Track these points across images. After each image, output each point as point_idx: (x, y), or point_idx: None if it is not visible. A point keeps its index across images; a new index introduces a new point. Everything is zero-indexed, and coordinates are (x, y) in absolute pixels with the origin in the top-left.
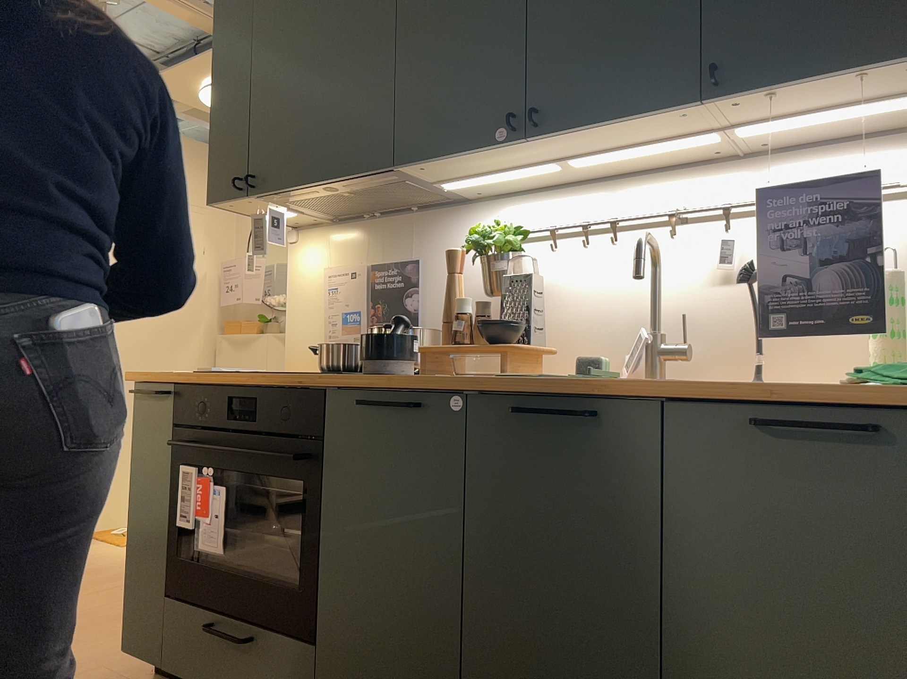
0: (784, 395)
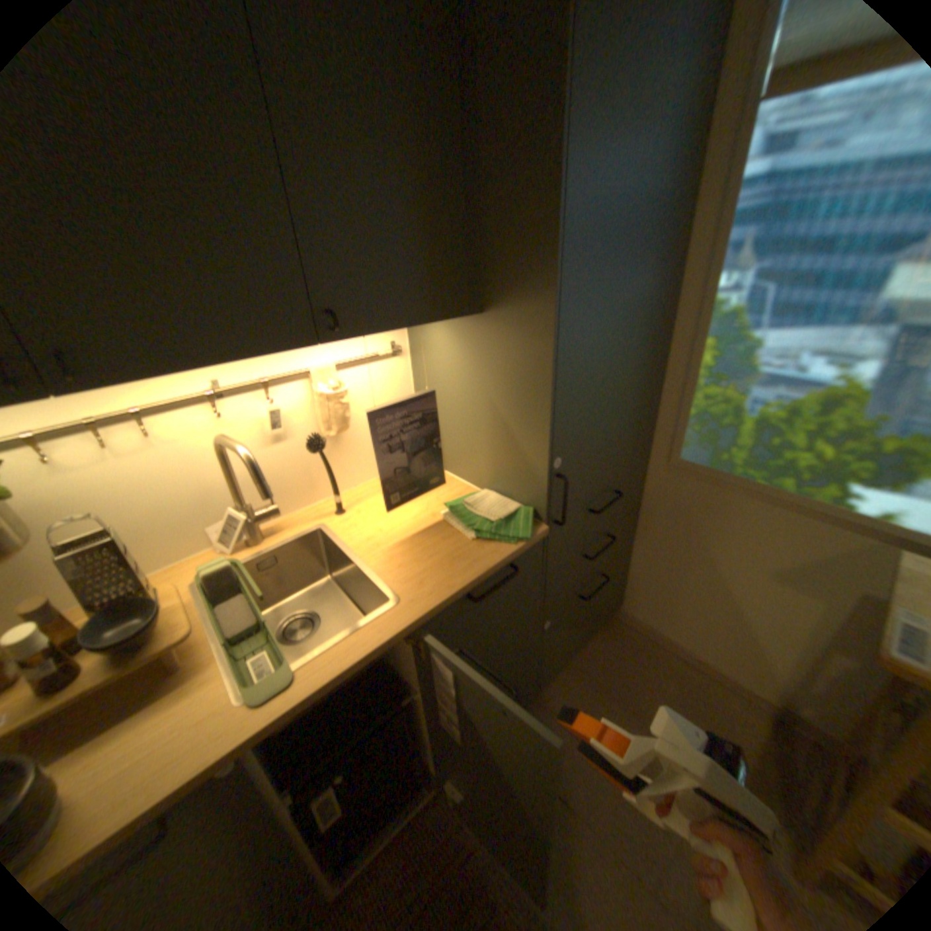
0: (481, 578)
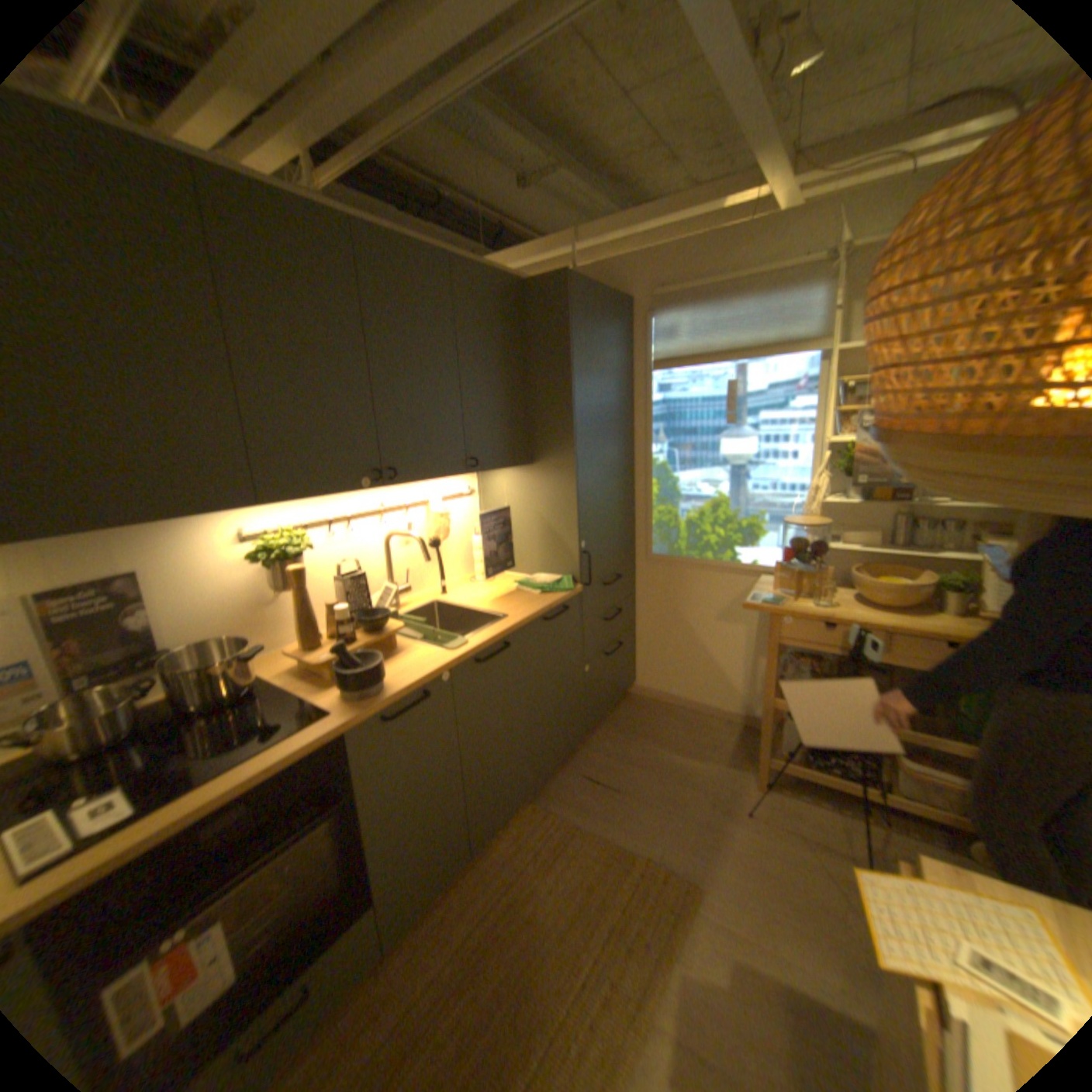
0: (550, 608)
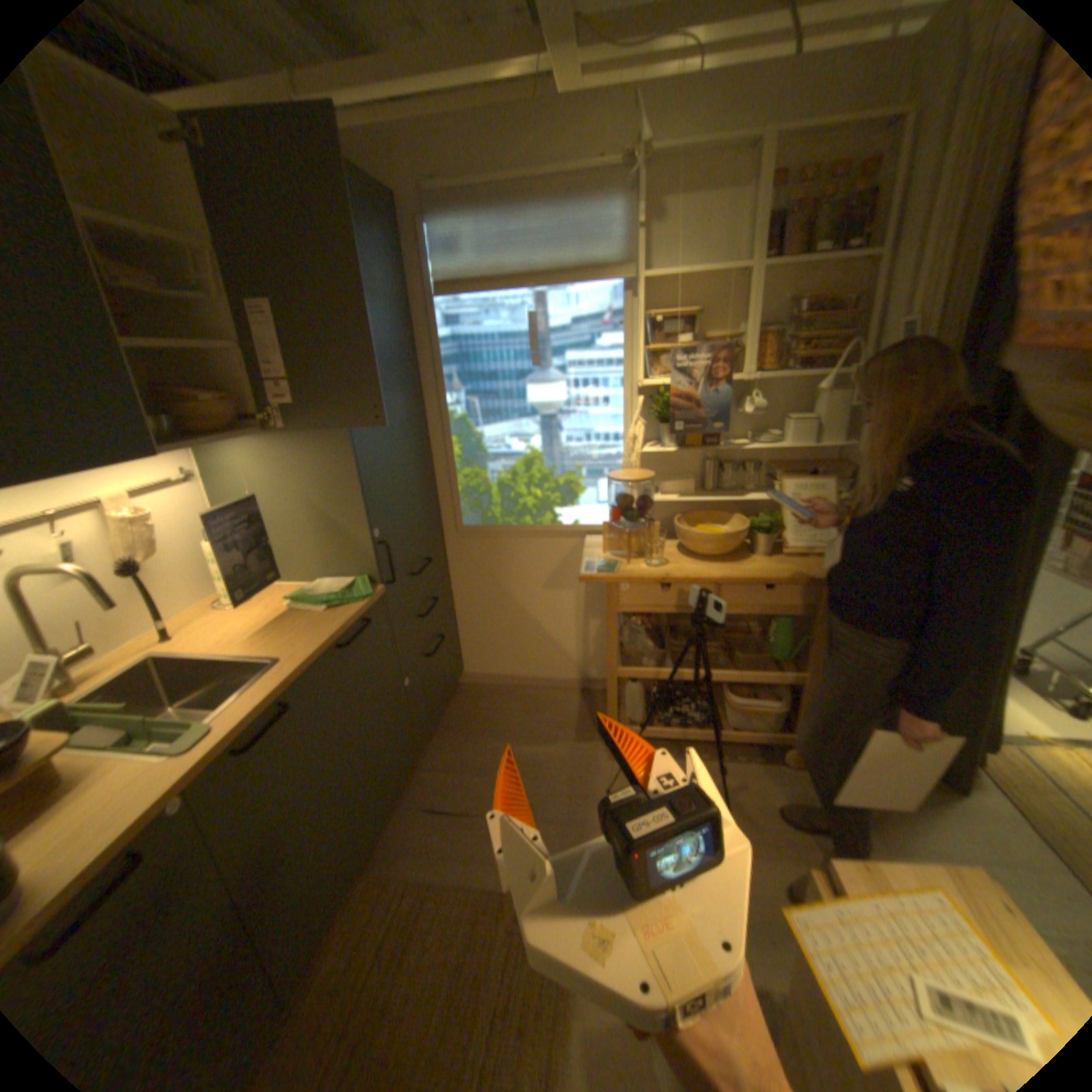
0: (344, 628)
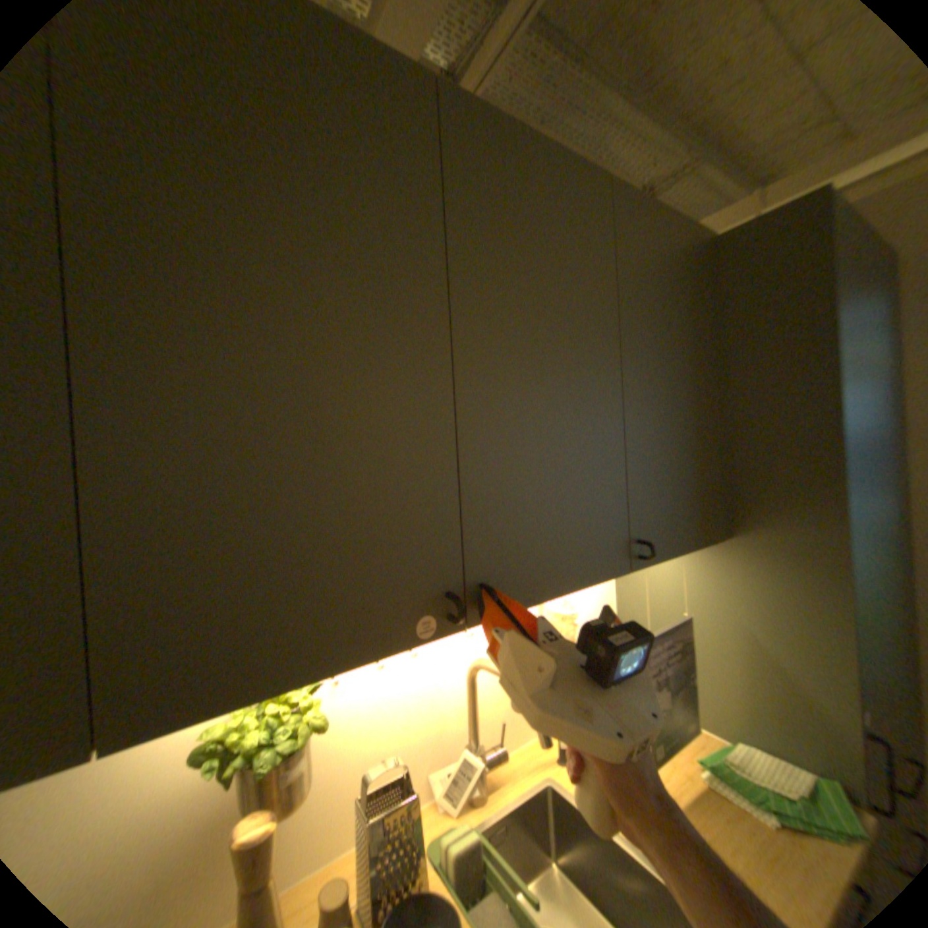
0: None
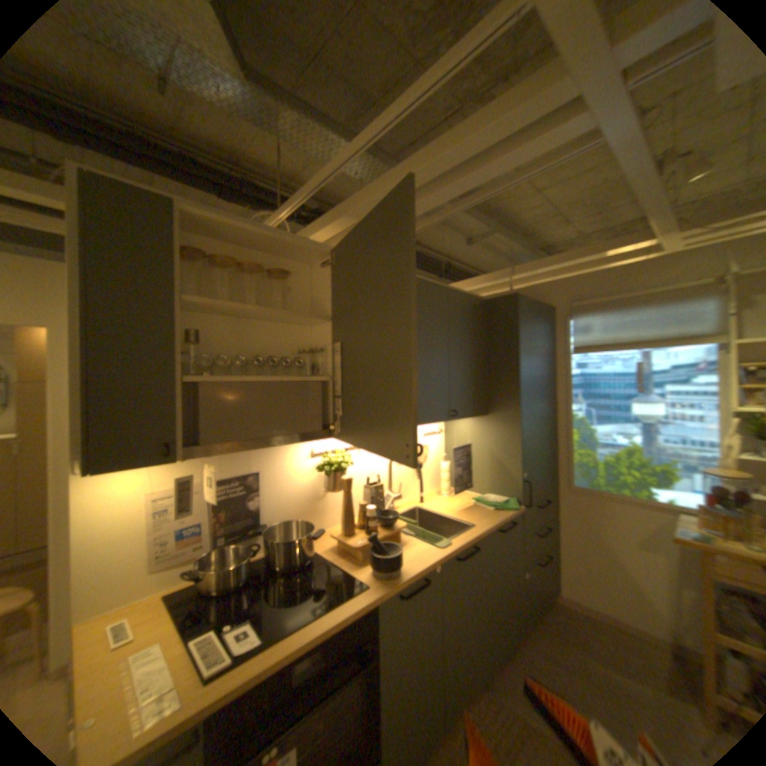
0: (505, 522)
